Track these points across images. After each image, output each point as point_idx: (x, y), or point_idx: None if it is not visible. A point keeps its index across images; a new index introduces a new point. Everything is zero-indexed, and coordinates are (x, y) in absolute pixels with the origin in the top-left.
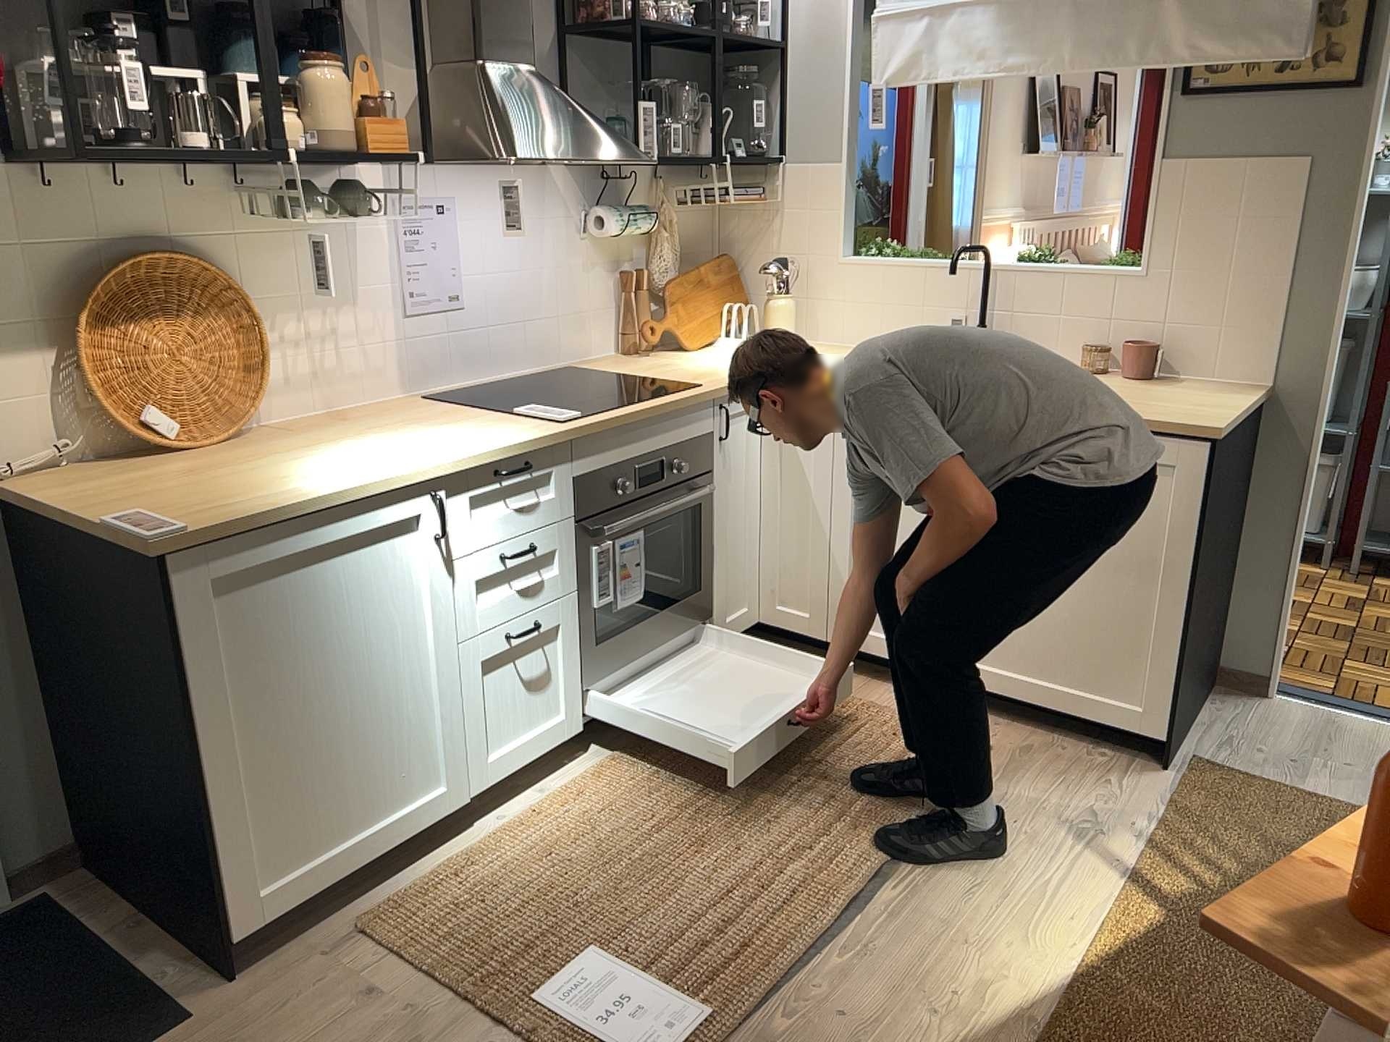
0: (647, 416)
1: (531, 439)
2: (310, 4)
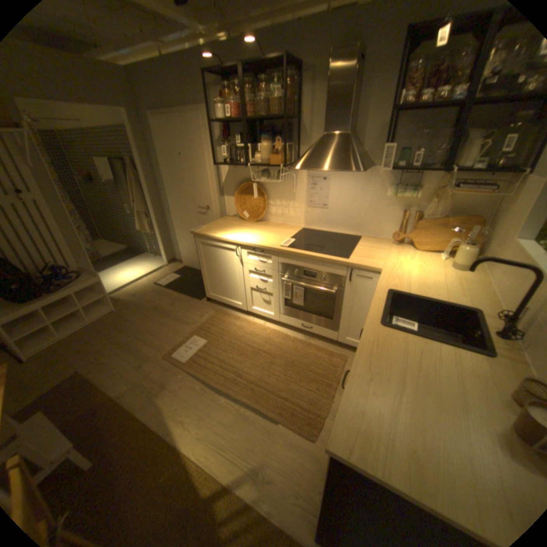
0: (308, 257)
1: (262, 245)
2: (292, 119)
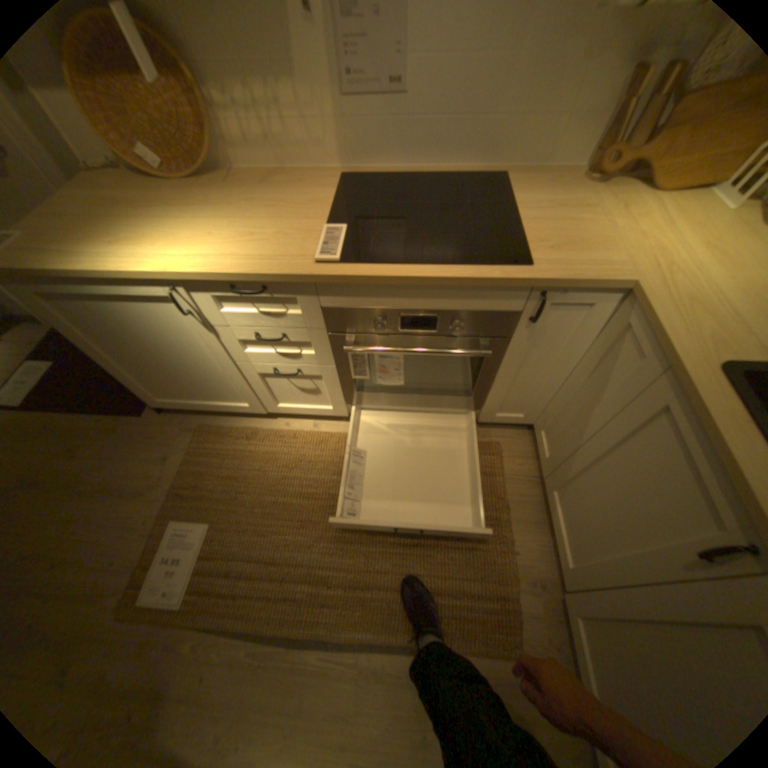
0: (414, 282)
1: (257, 271)
2: None
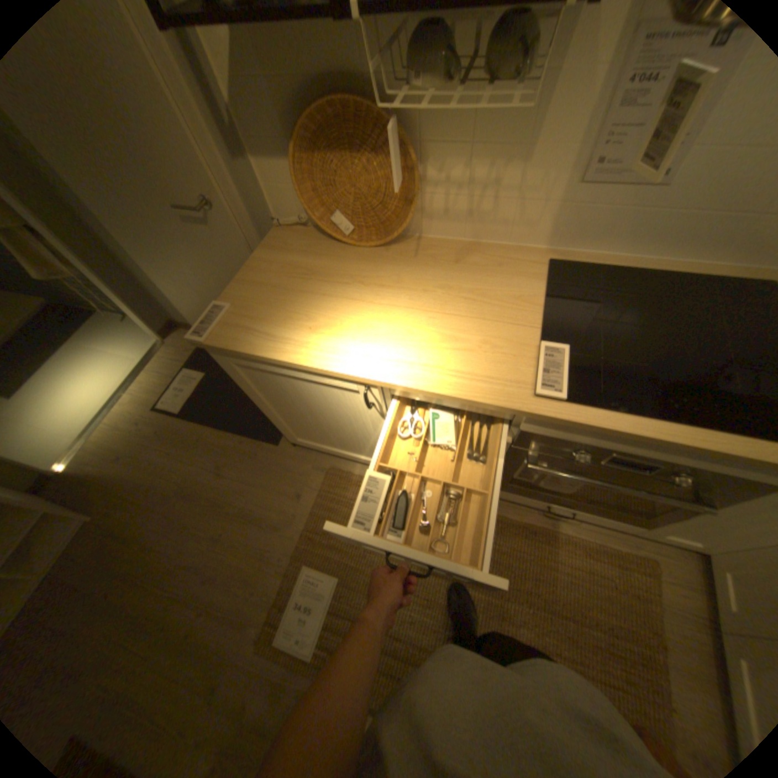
0: (660, 442)
1: (471, 397)
2: None
